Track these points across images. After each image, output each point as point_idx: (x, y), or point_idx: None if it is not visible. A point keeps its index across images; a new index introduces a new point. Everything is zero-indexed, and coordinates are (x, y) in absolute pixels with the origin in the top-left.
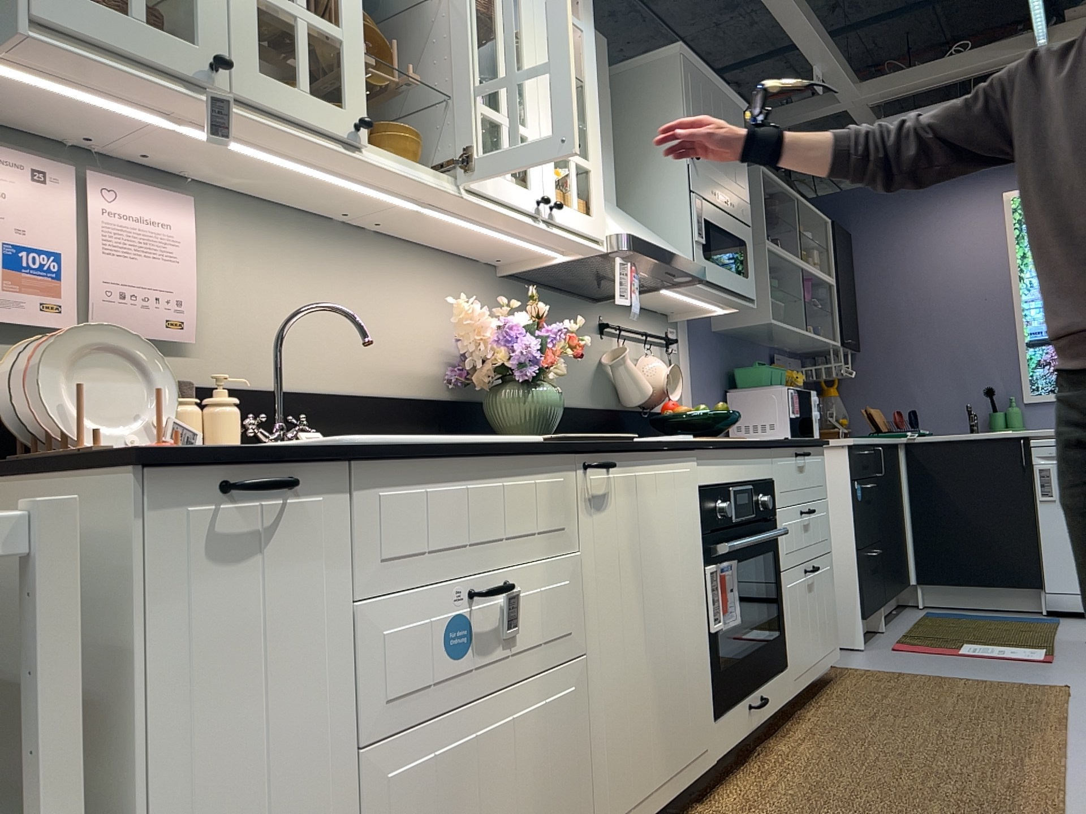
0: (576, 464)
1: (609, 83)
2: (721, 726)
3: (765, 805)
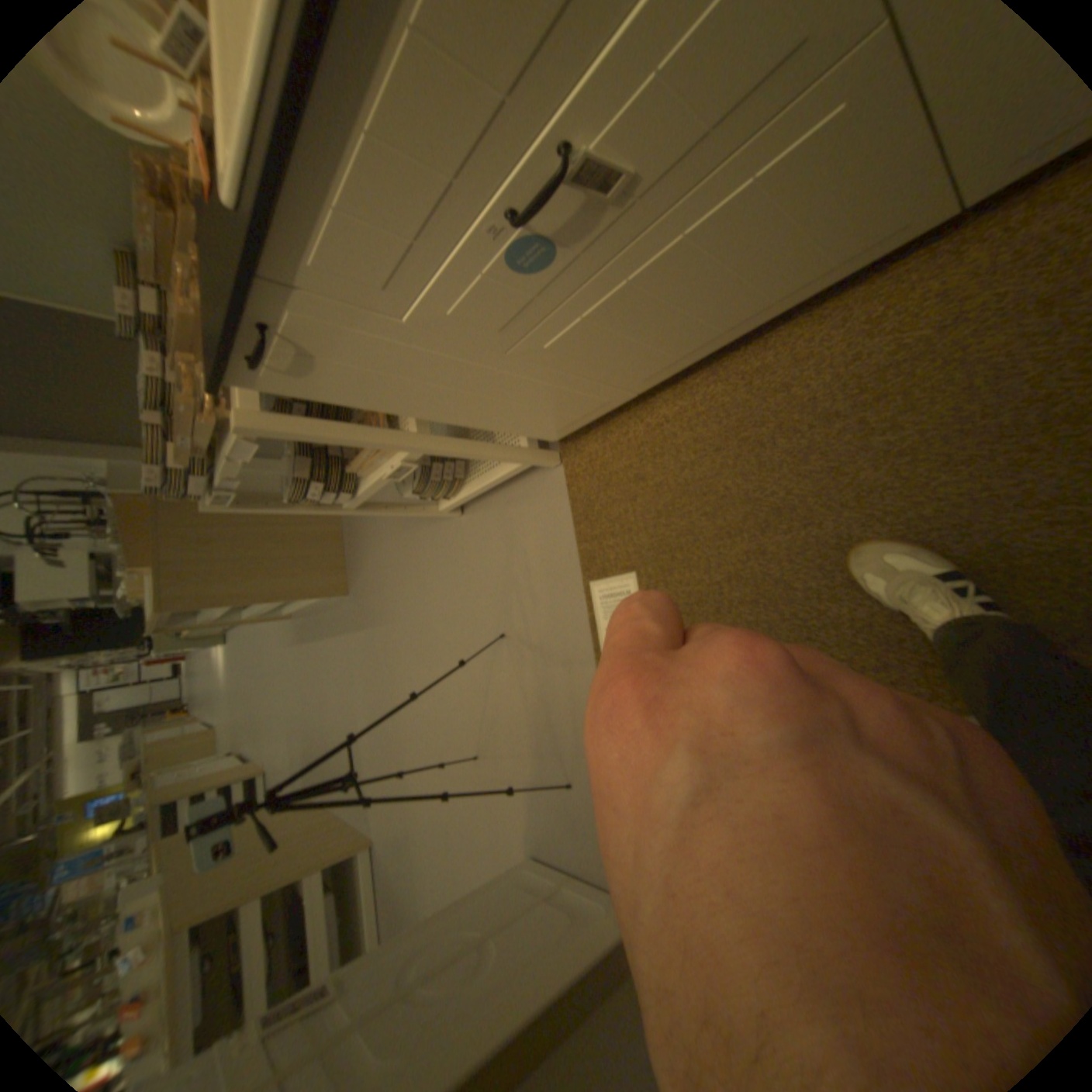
0: None
1: None
2: None
3: None
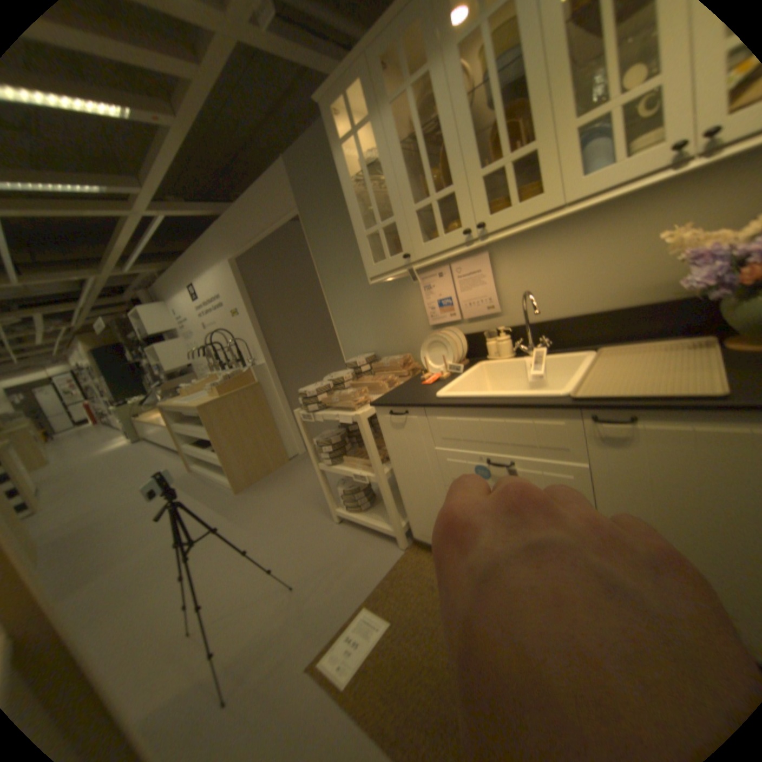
0: (582, 415)
1: None
2: None
3: None
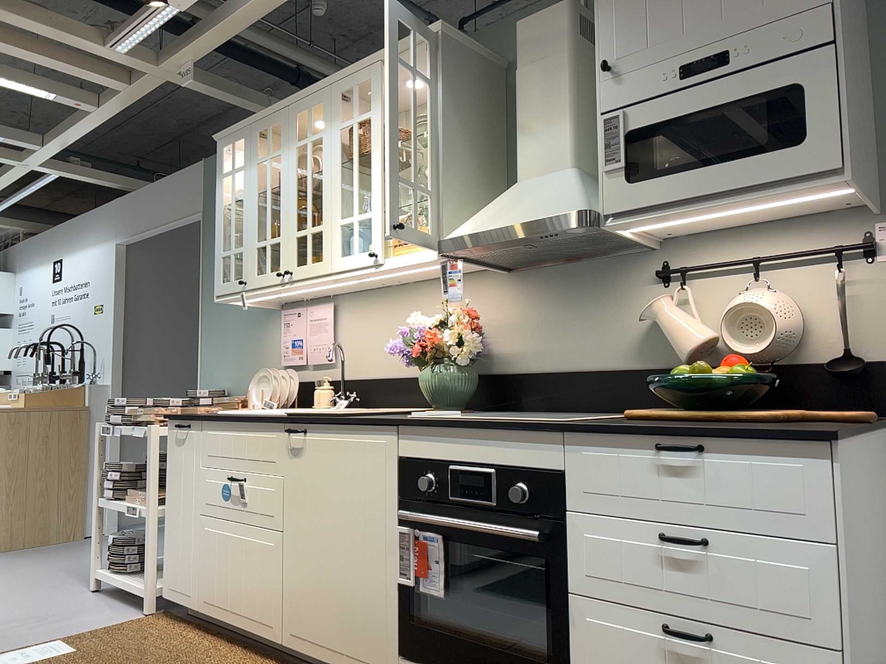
0: (283, 428)
1: (562, 45)
2: None
3: None
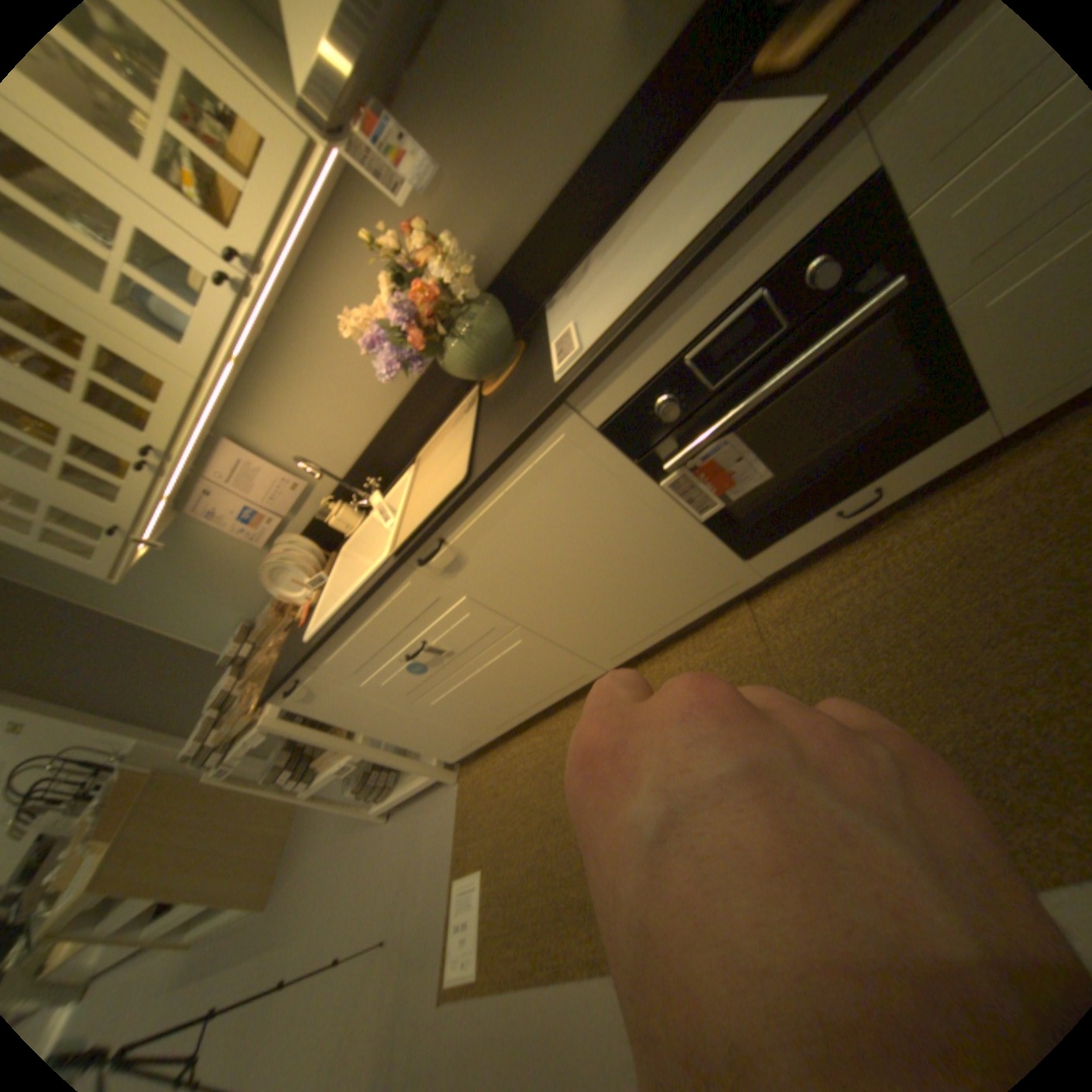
0: (412, 567)
1: None
2: (762, 559)
3: (798, 624)
